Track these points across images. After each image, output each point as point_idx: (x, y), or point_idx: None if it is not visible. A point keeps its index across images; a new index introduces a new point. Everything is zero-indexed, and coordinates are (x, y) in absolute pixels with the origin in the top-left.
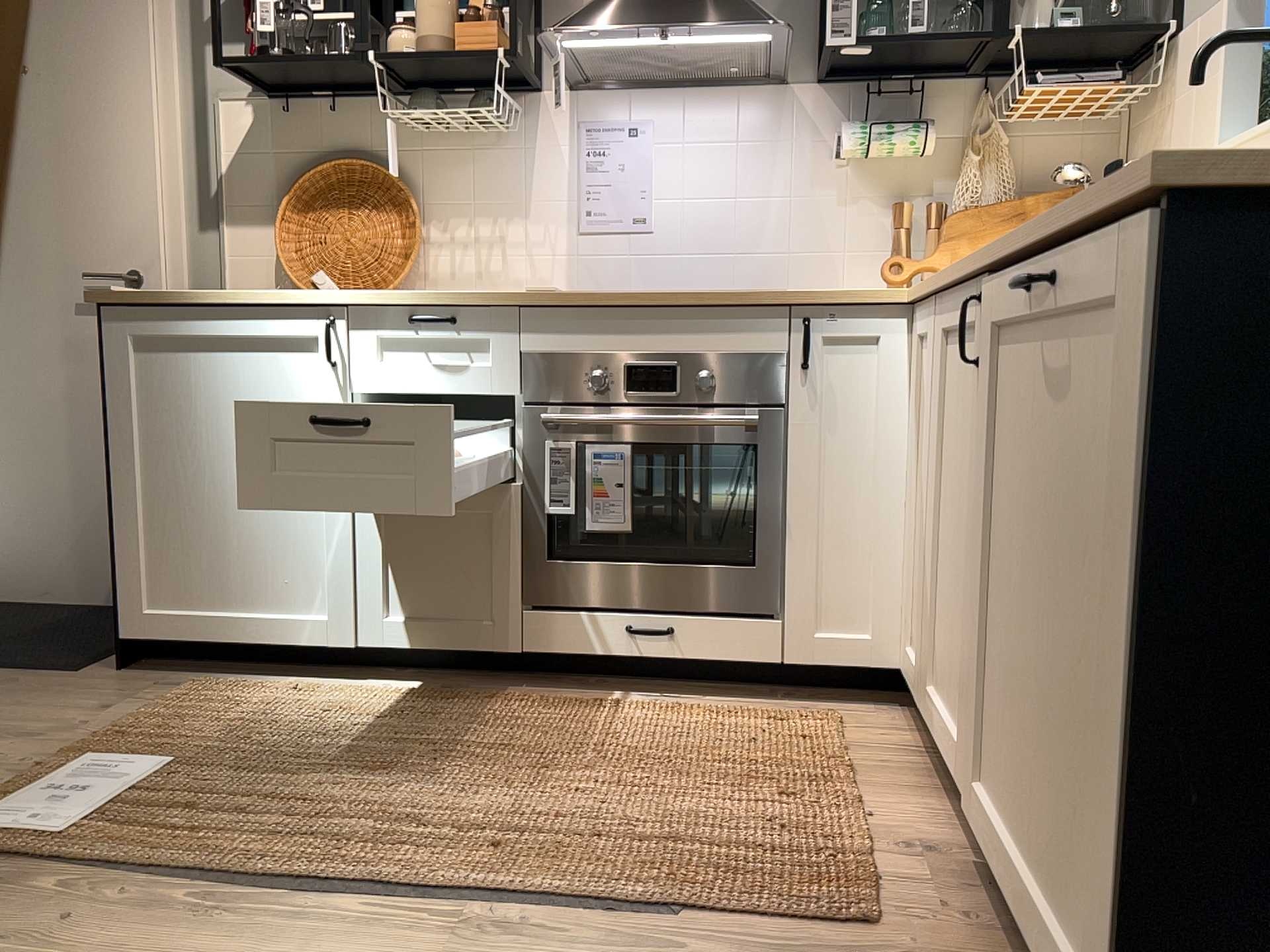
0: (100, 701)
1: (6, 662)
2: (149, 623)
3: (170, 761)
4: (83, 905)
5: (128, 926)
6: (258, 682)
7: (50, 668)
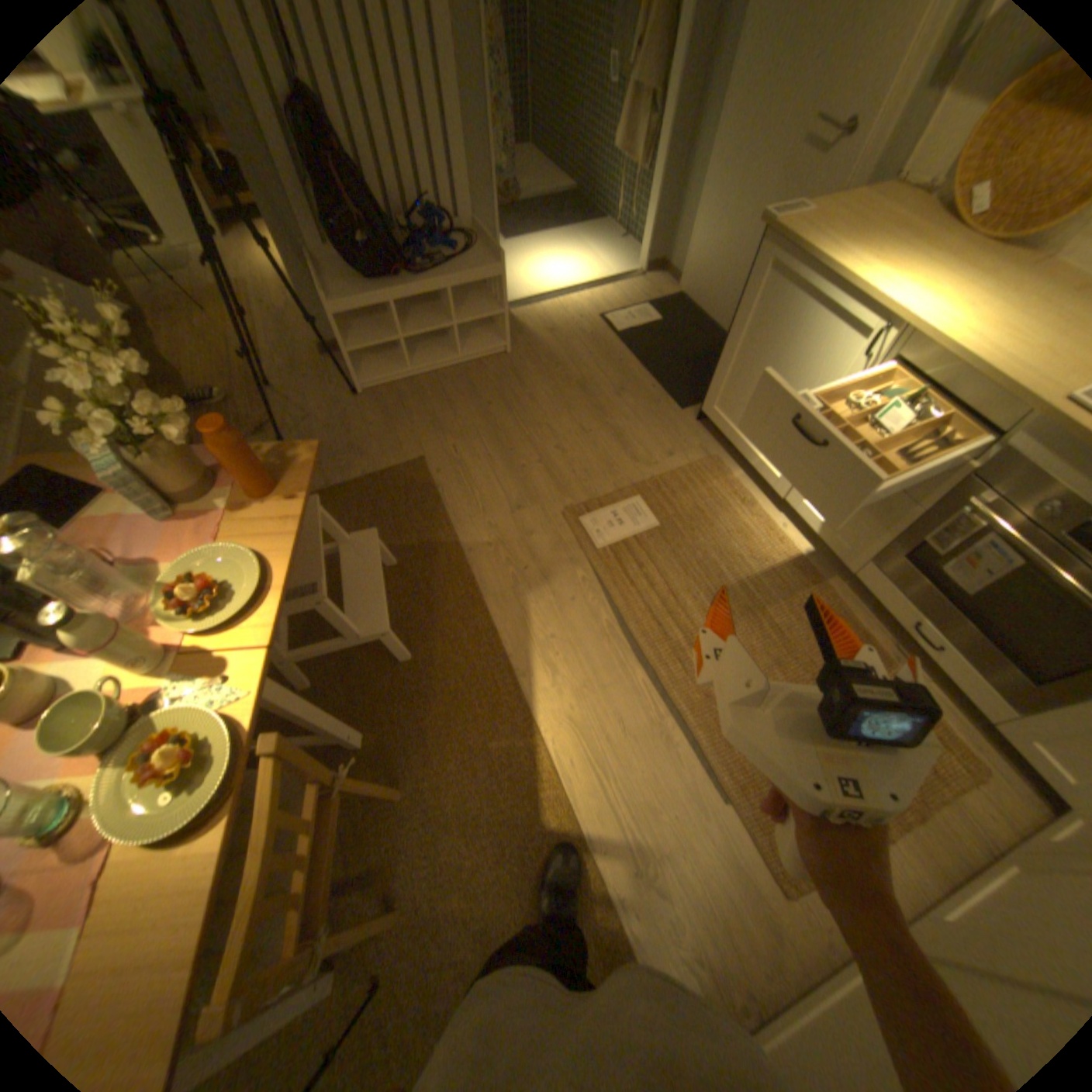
0: (673, 445)
1: (665, 382)
2: (714, 413)
3: (660, 521)
4: (584, 590)
5: (586, 613)
6: (738, 475)
7: (676, 398)
